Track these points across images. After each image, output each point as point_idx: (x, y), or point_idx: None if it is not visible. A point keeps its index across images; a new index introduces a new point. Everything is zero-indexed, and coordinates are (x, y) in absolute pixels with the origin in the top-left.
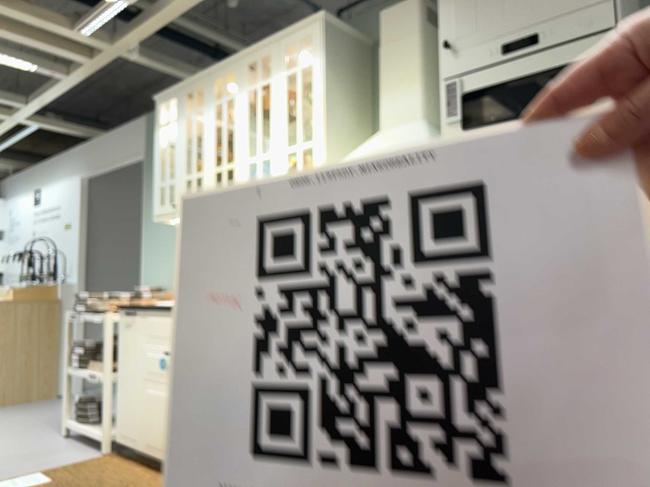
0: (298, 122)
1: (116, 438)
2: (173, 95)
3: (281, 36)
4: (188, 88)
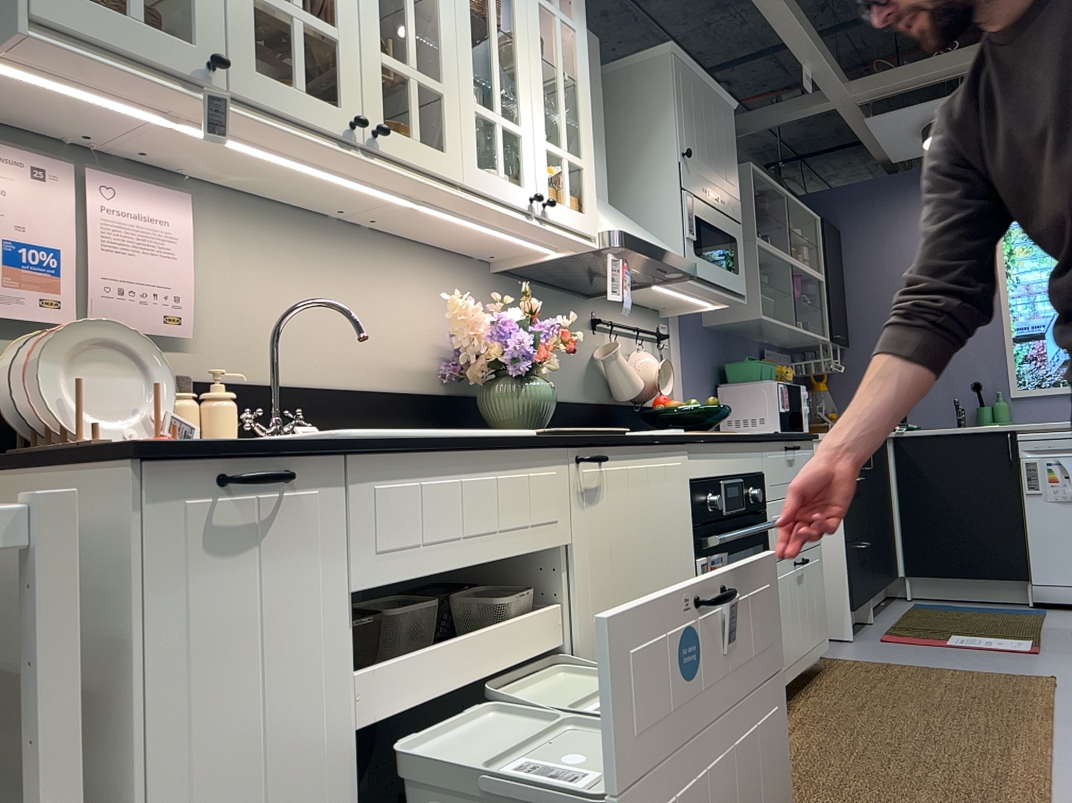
0: (563, 110)
1: None
2: None
3: None
4: None
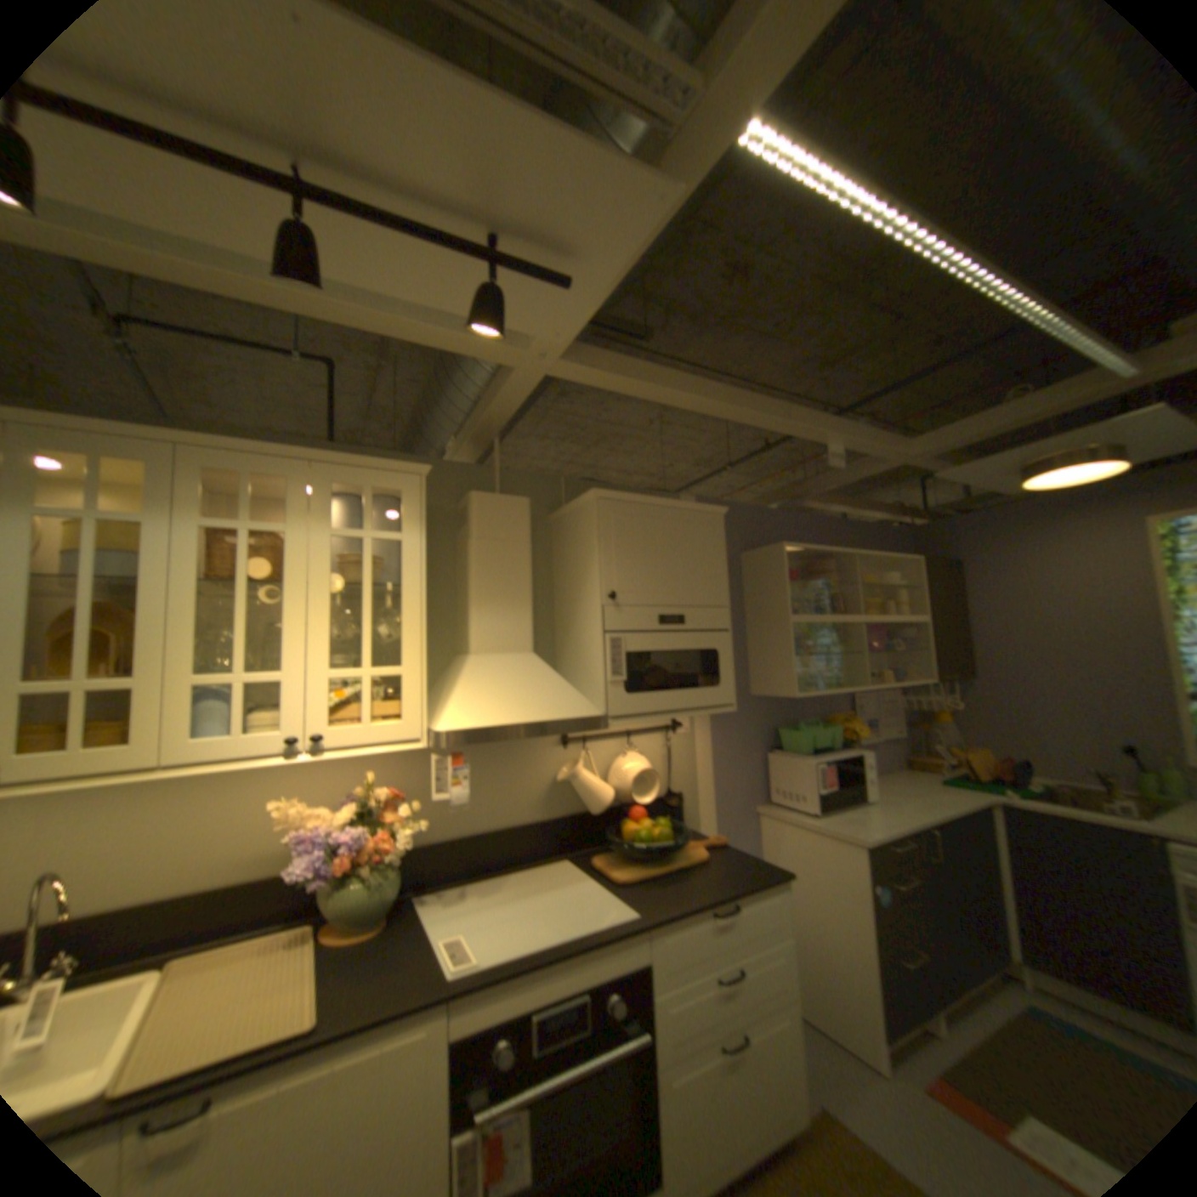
0: (368, 629)
1: None
2: None
3: (327, 459)
4: None
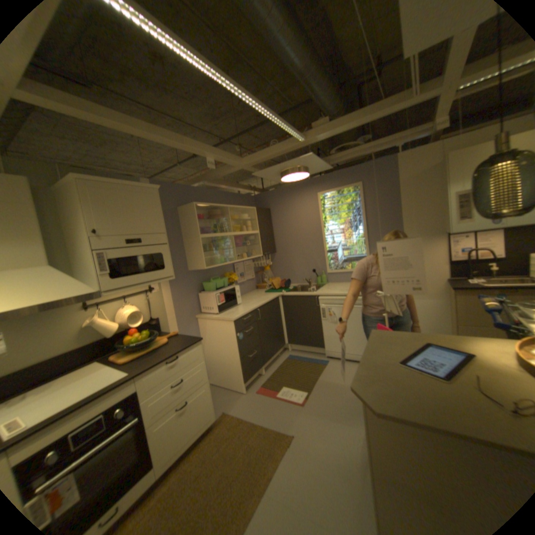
0: None
1: None
2: None
3: None
4: None
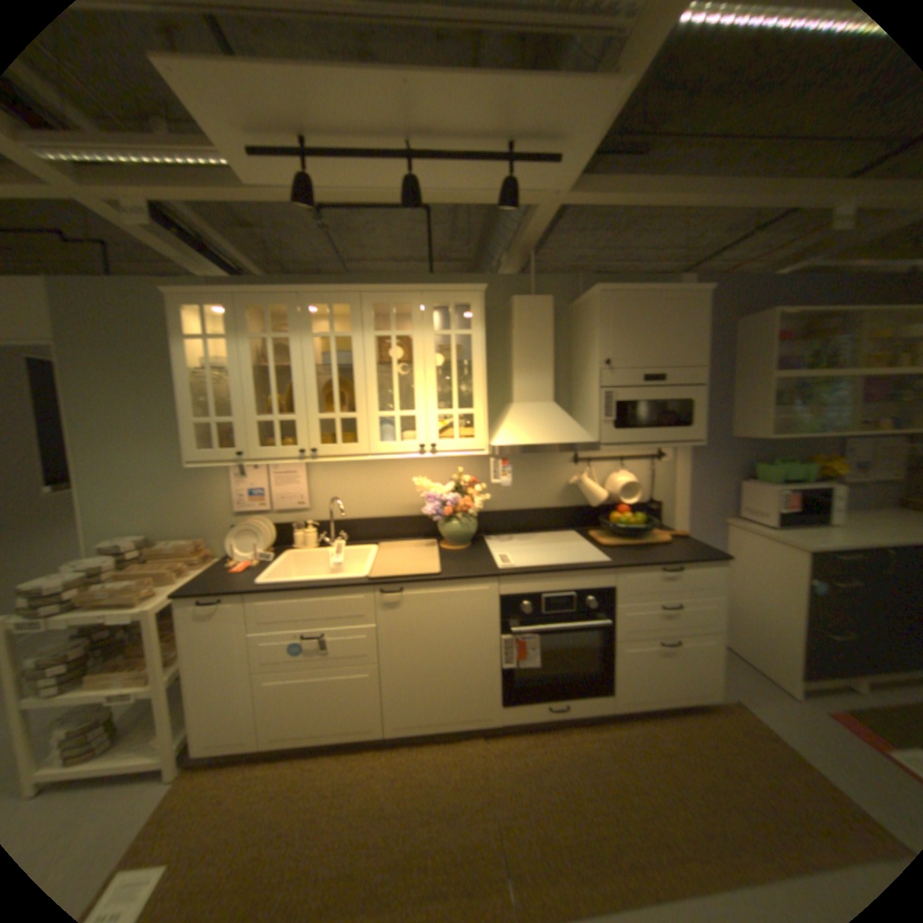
0: (453, 387)
1: (194, 753)
2: (211, 298)
3: (427, 288)
4: (249, 297)
